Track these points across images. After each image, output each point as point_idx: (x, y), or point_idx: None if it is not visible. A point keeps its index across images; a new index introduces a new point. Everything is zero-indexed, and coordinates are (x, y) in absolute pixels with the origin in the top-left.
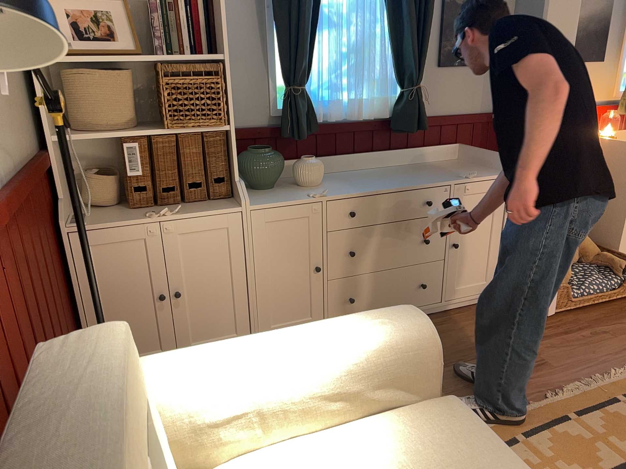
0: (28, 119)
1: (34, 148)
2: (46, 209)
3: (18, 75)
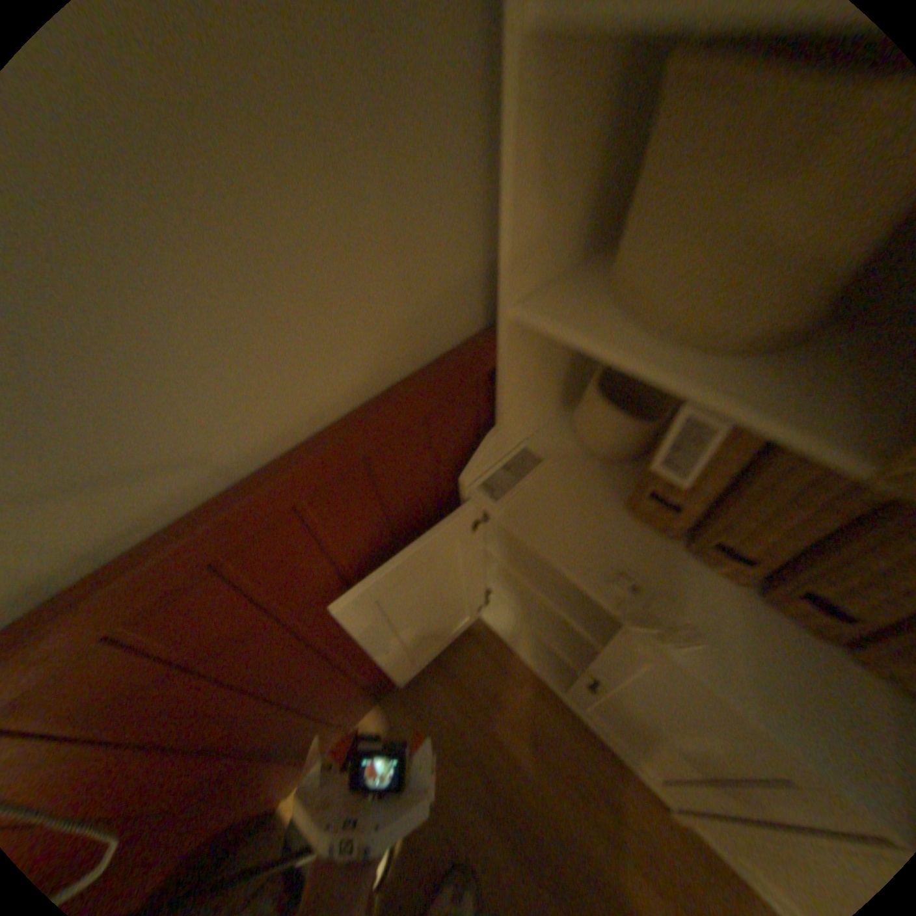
0: (465, 245)
1: (468, 321)
2: (433, 459)
3: (460, 70)
